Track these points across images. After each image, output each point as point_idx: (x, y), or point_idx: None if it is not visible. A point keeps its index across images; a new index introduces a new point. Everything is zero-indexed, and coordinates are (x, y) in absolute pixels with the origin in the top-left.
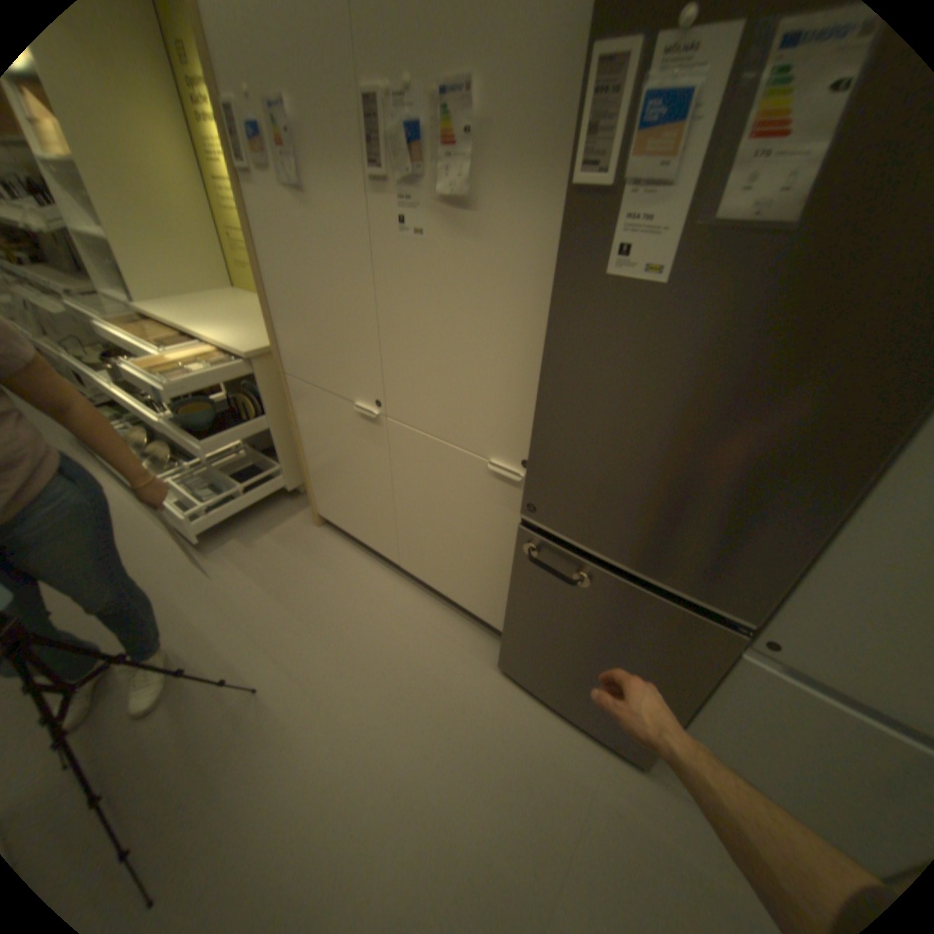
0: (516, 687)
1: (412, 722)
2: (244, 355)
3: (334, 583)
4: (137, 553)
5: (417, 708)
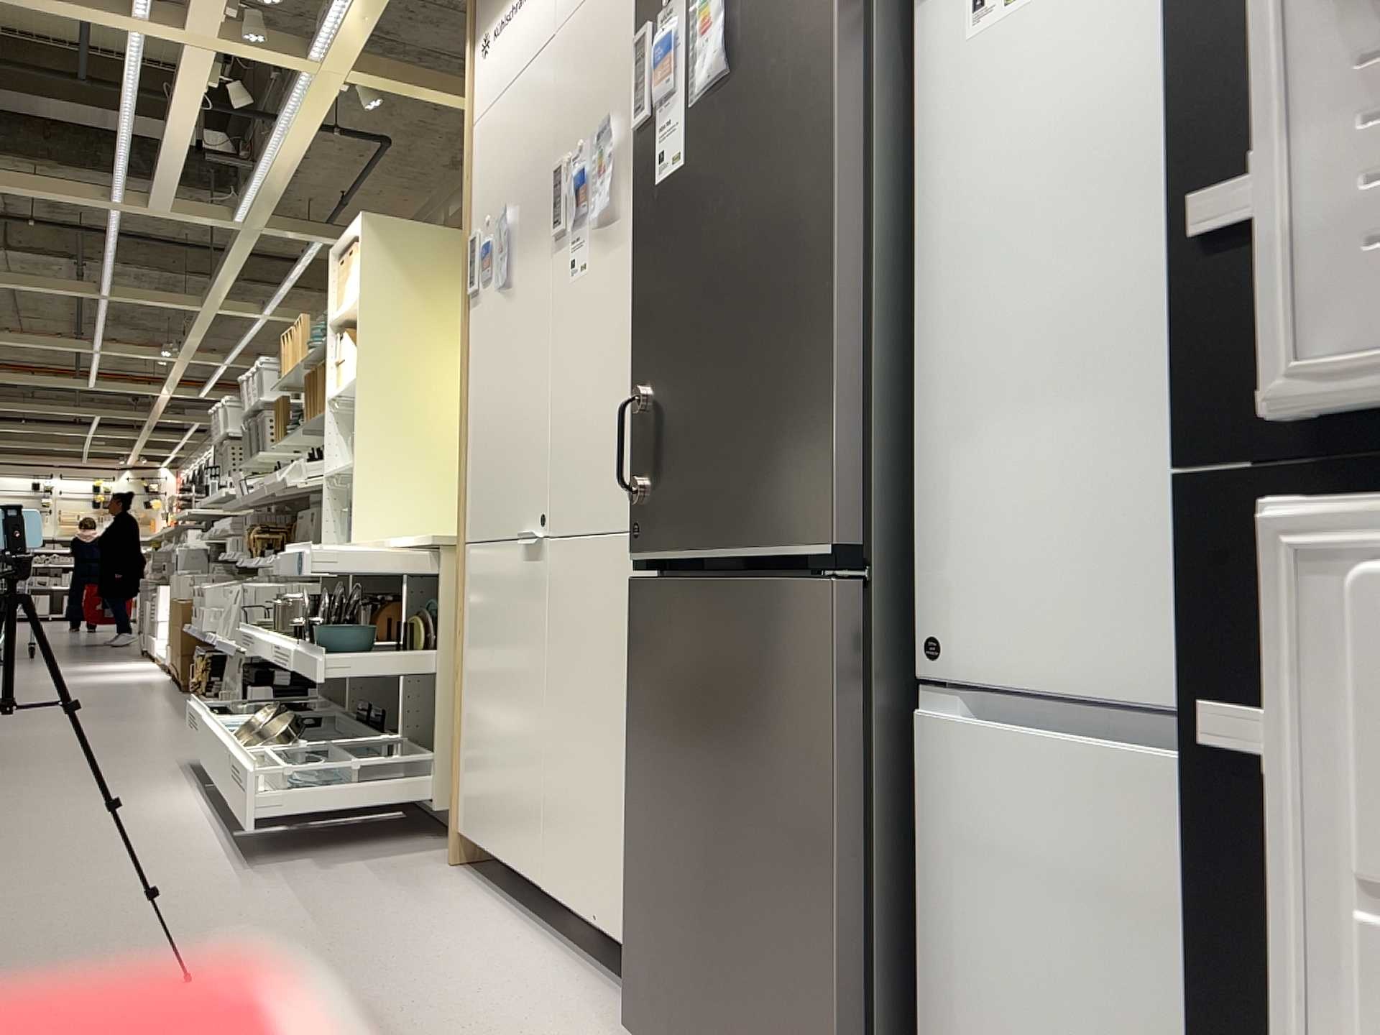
0: None
1: None
2: (435, 551)
3: (419, 918)
4: (166, 851)
5: None
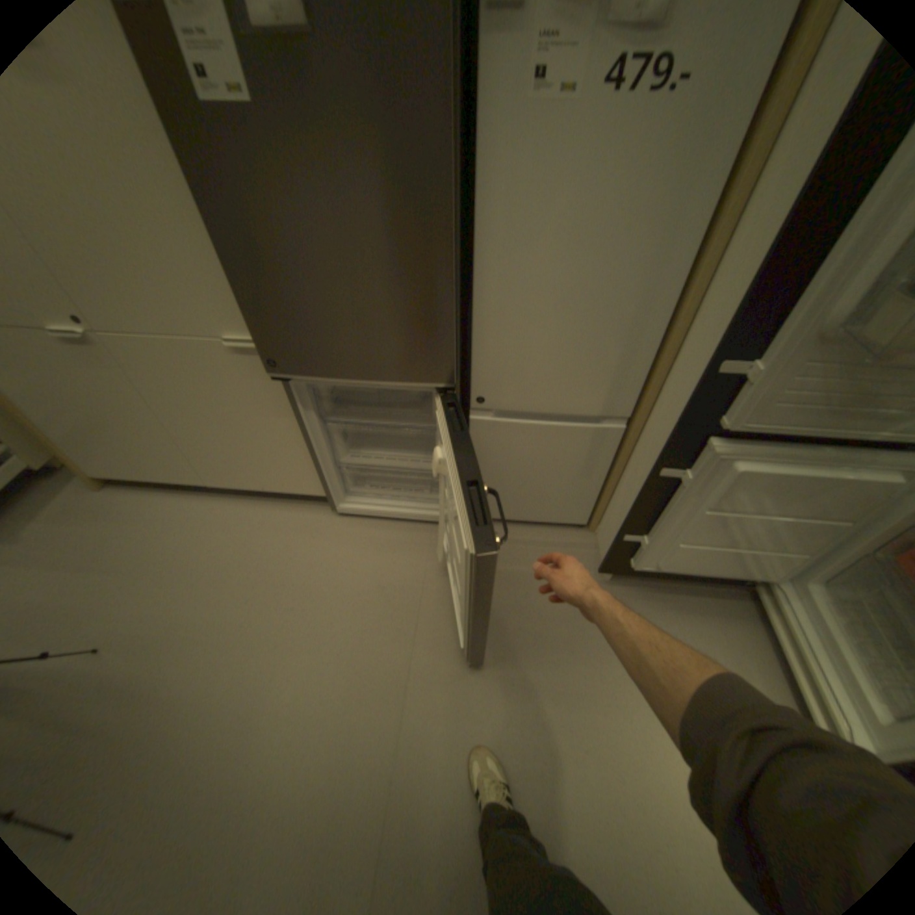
0: (349, 530)
1: (269, 594)
2: None
3: (142, 530)
4: None
5: (269, 583)
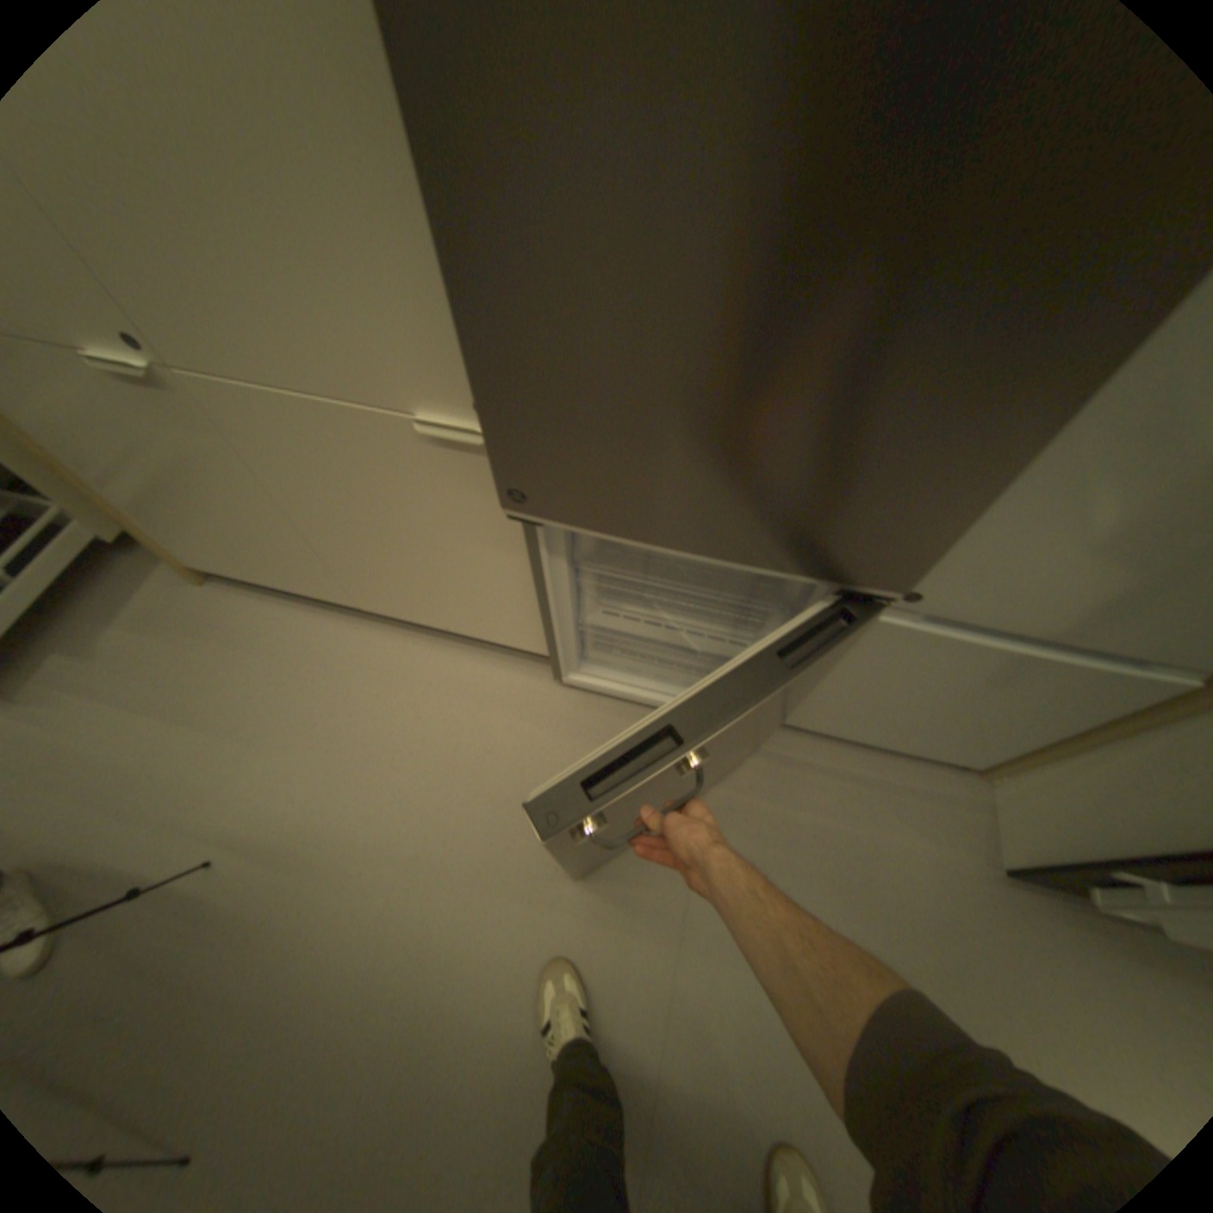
0: (579, 715)
1: (455, 810)
2: None
3: (264, 666)
4: None
5: (455, 791)
